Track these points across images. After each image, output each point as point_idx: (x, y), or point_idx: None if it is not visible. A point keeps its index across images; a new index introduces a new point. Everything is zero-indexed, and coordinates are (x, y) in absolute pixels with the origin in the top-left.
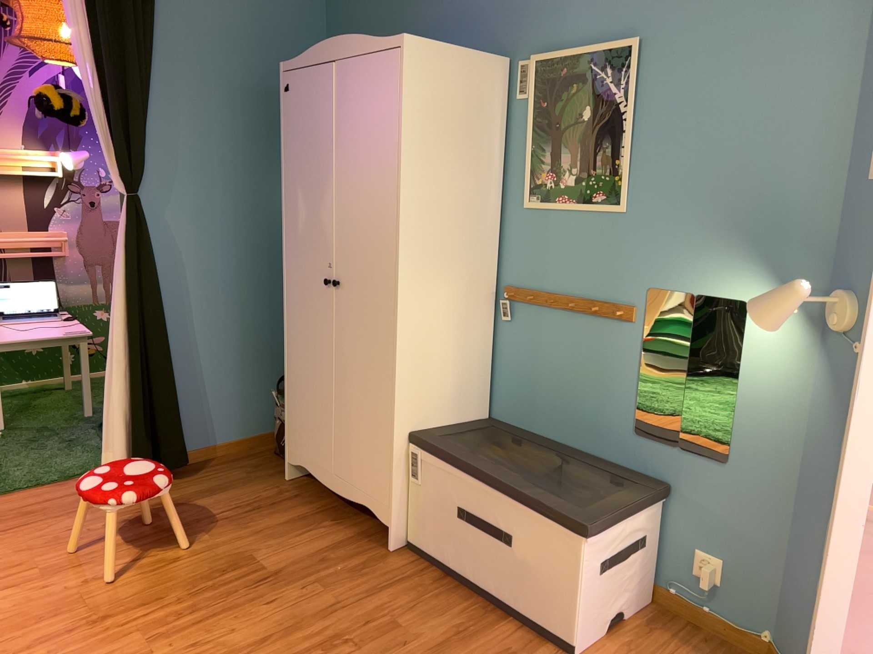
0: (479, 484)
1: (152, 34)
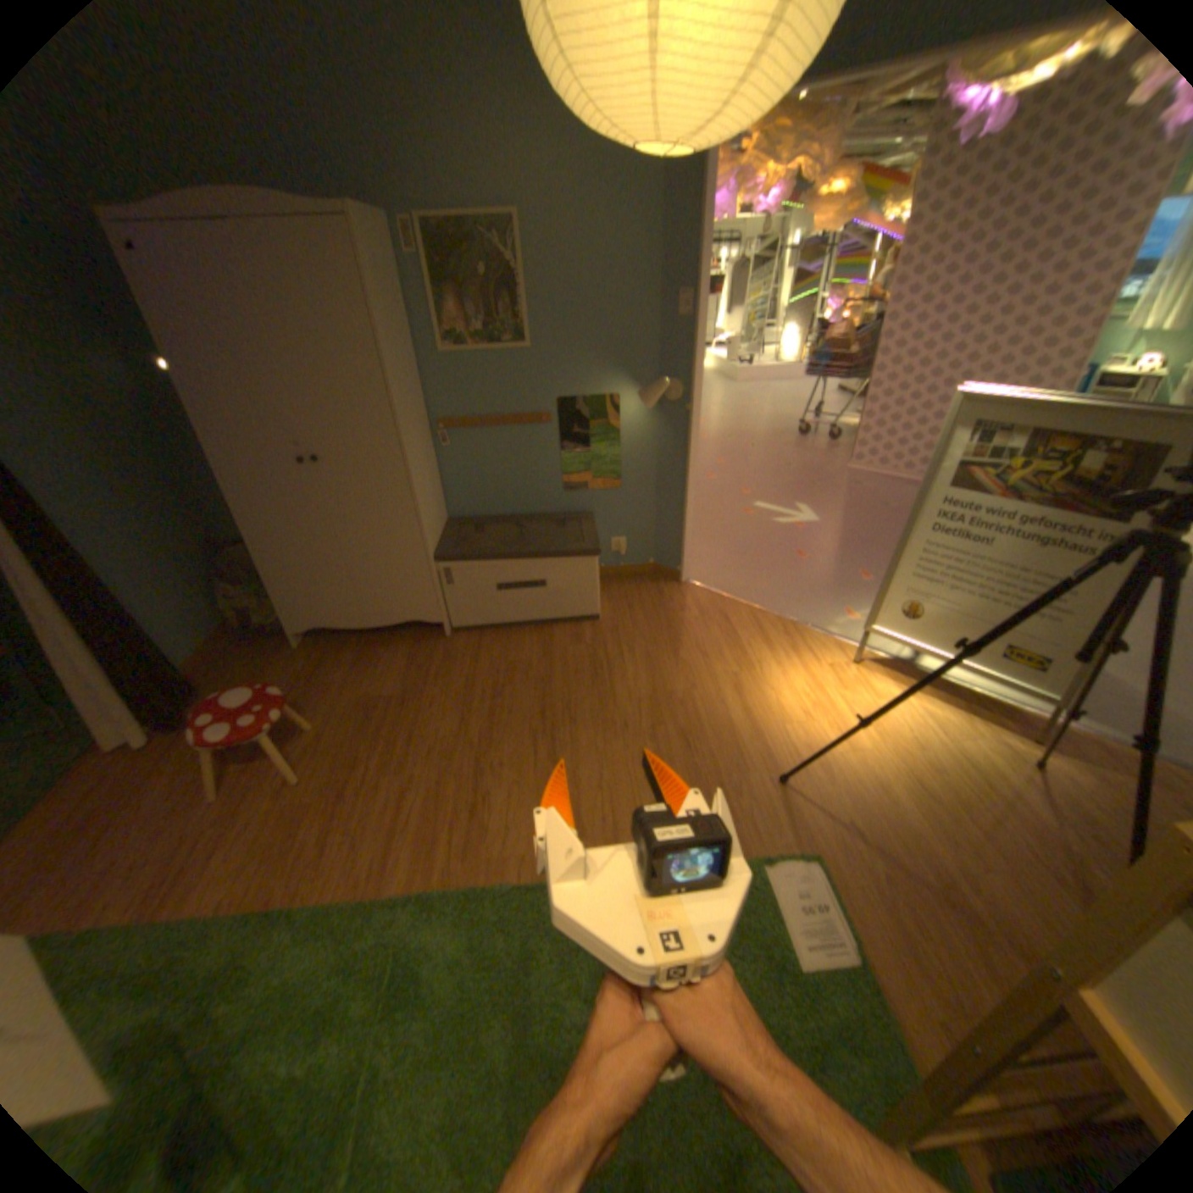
0: (513, 560)
1: None
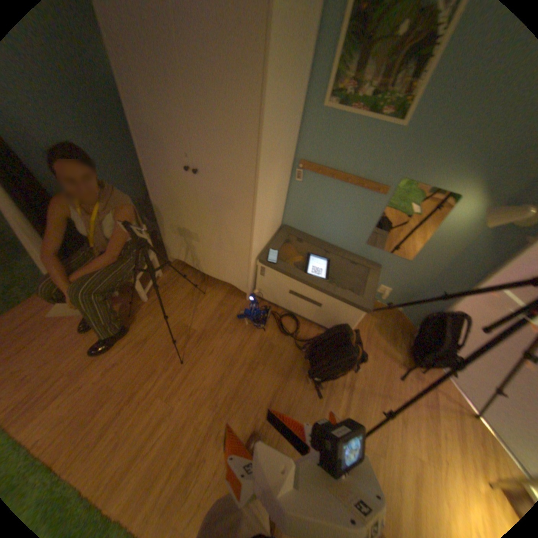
0: (304, 285)
1: None
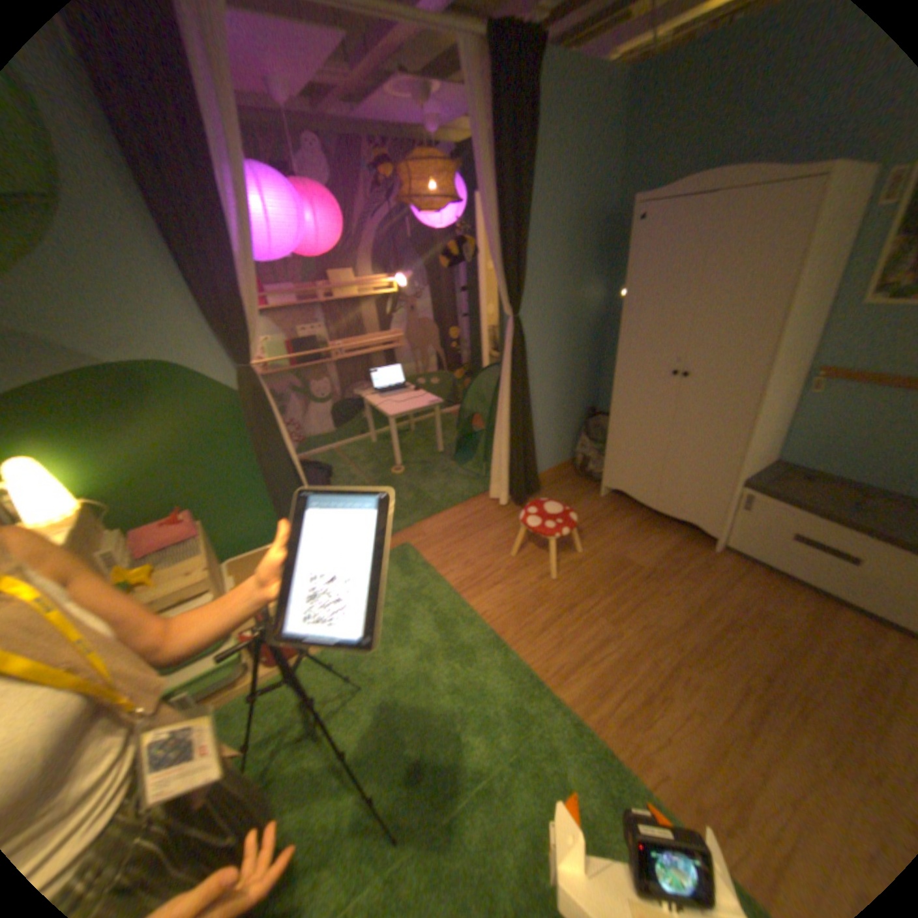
0: (832, 524)
1: (532, 183)
